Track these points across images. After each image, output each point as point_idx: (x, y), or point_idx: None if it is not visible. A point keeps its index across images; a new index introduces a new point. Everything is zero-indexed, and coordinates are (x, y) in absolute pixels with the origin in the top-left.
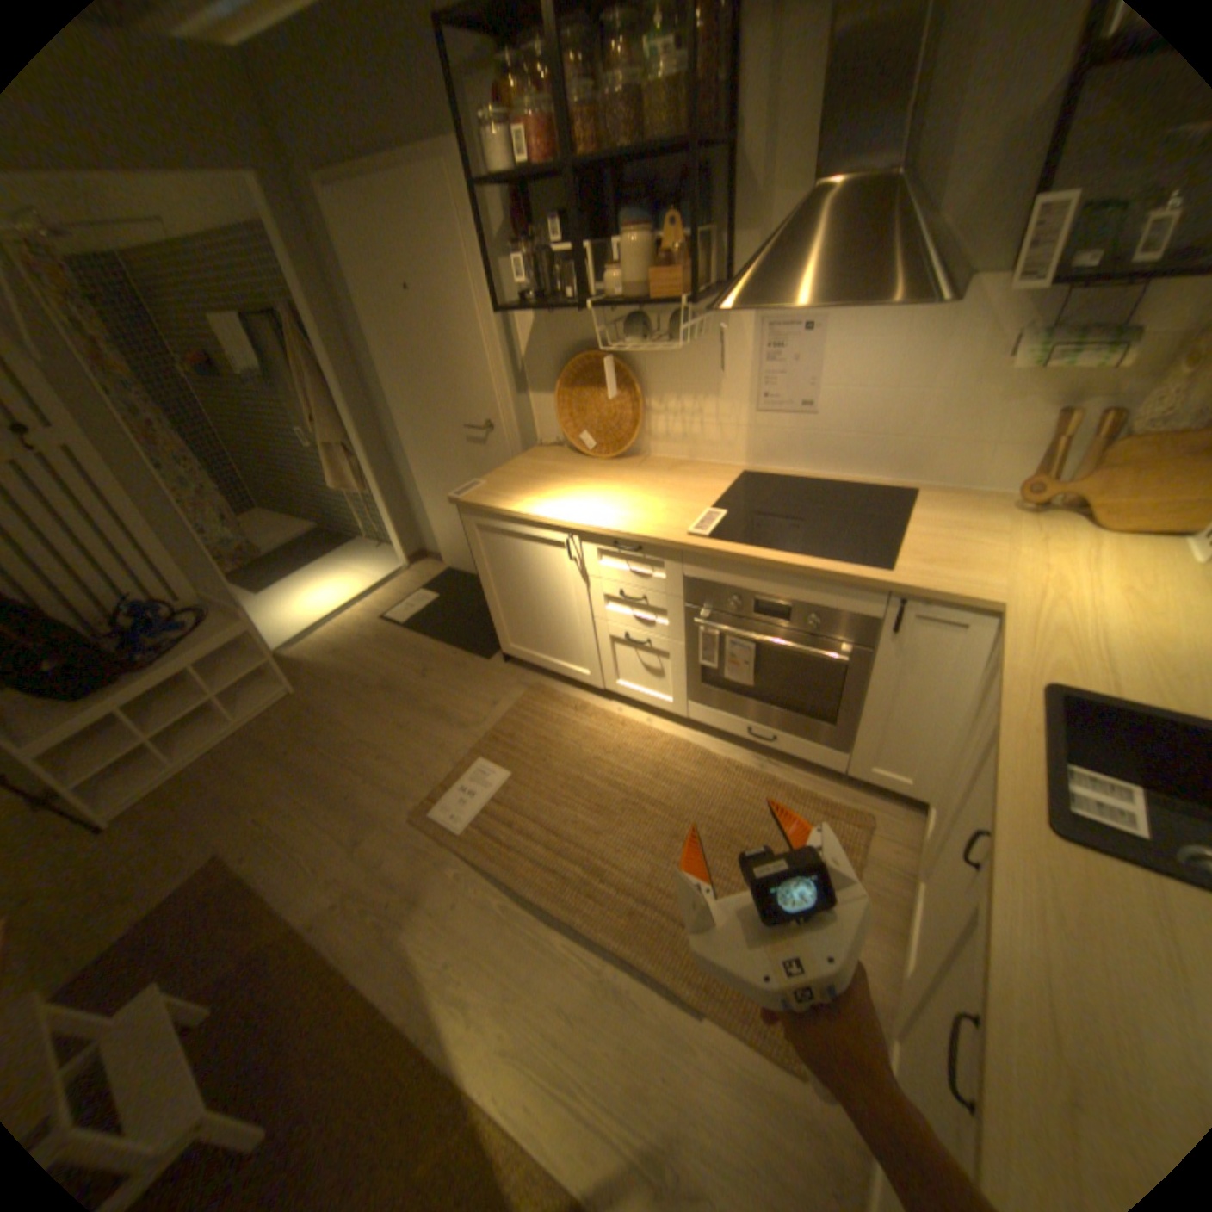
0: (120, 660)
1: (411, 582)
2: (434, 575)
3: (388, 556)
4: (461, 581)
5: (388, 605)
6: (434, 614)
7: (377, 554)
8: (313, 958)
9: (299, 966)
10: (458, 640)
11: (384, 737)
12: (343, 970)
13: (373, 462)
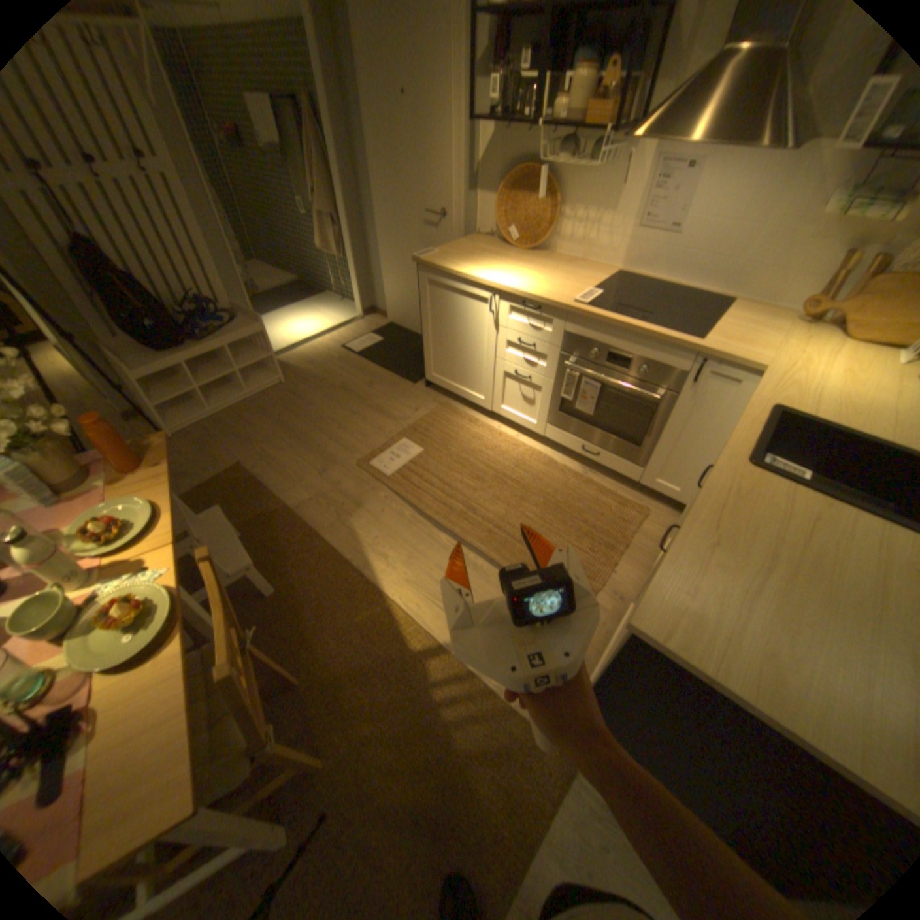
0: (182, 333)
1: (363, 328)
2: (380, 326)
3: (348, 308)
4: (399, 332)
5: (347, 340)
6: (379, 350)
7: (340, 305)
8: (298, 521)
9: (290, 524)
10: (394, 369)
11: (342, 418)
12: (315, 530)
13: (350, 233)
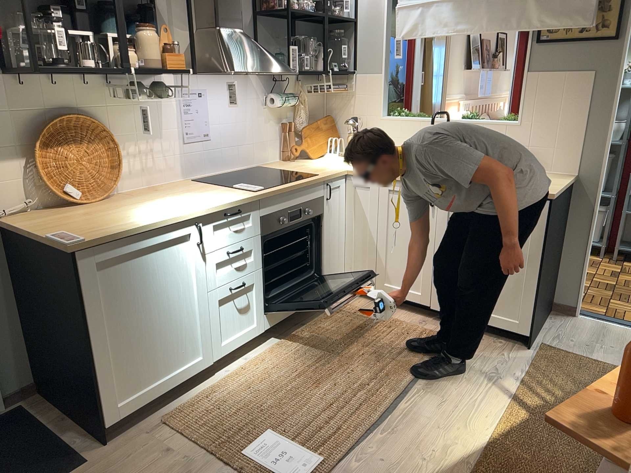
0: None
1: None
2: None
3: None
4: None
5: None
6: None
7: None
8: None
9: None
10: None
11: None
12: None
13: None
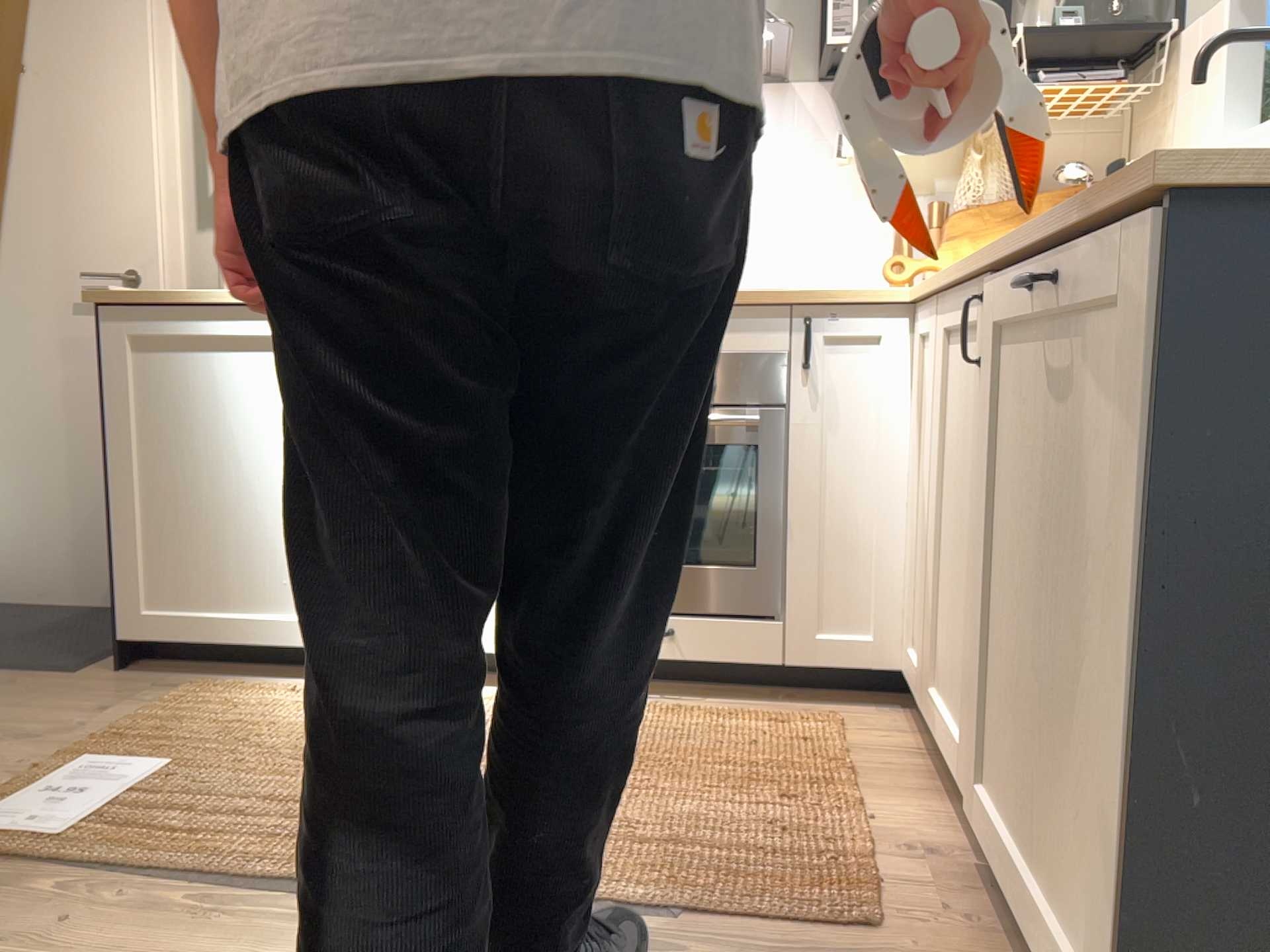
0: None
1: None
2: None
3: None
4: None
5: None
6: None
7: None
8: None
9: None
10: None
11: None
12: None
13: None
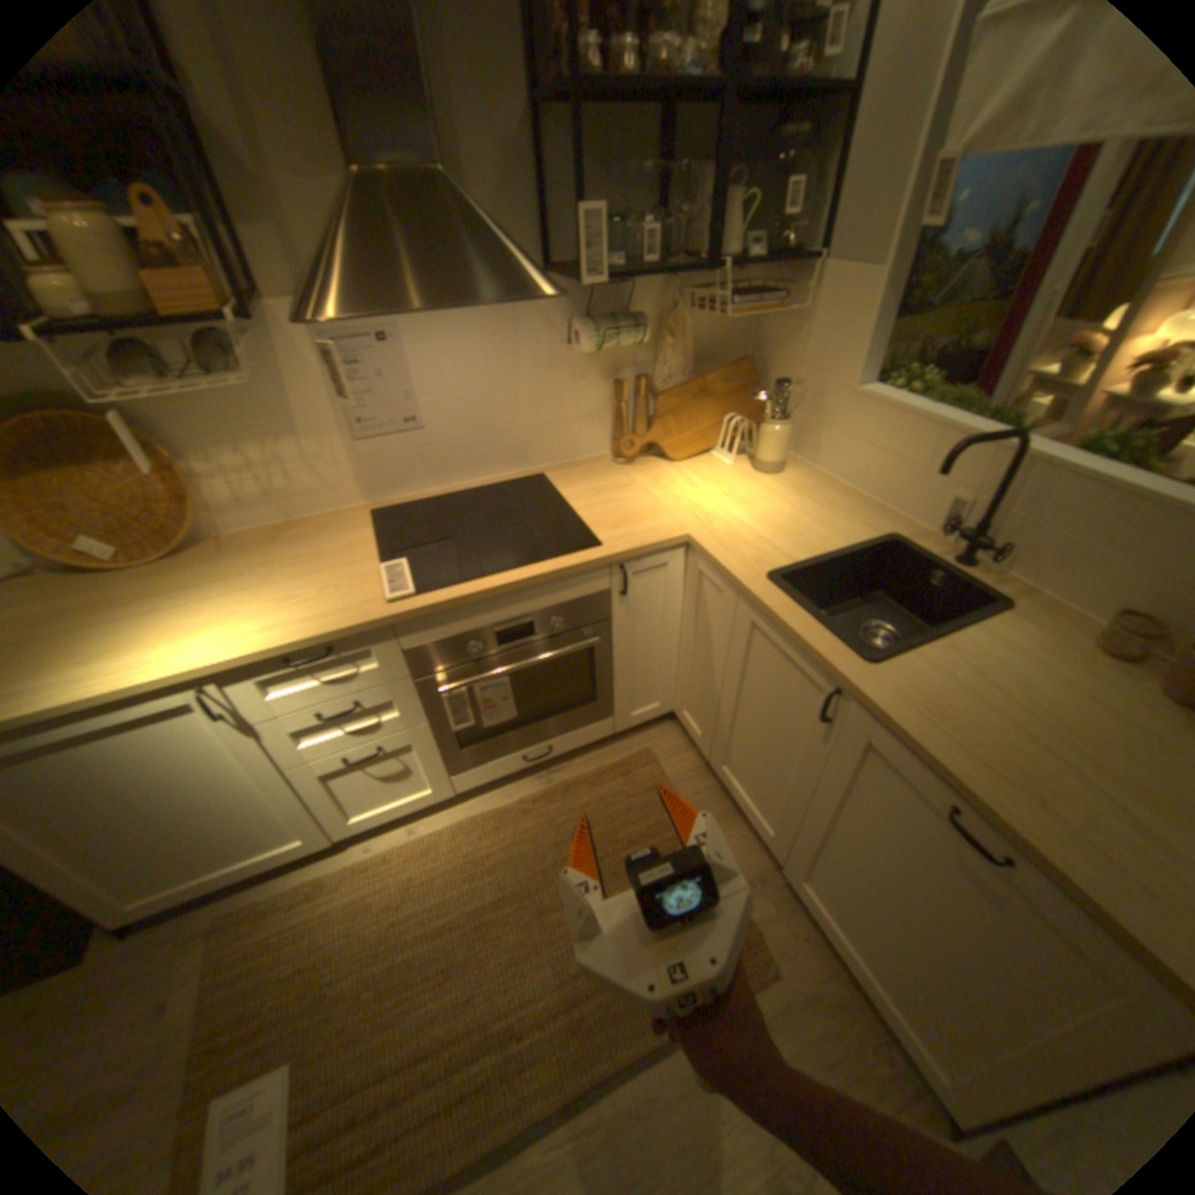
0: None
1: None
2: None
3: None
4: None
5: None
6: None
7: None
8: None
9: None
10: None
11: None
12: None
13: None
